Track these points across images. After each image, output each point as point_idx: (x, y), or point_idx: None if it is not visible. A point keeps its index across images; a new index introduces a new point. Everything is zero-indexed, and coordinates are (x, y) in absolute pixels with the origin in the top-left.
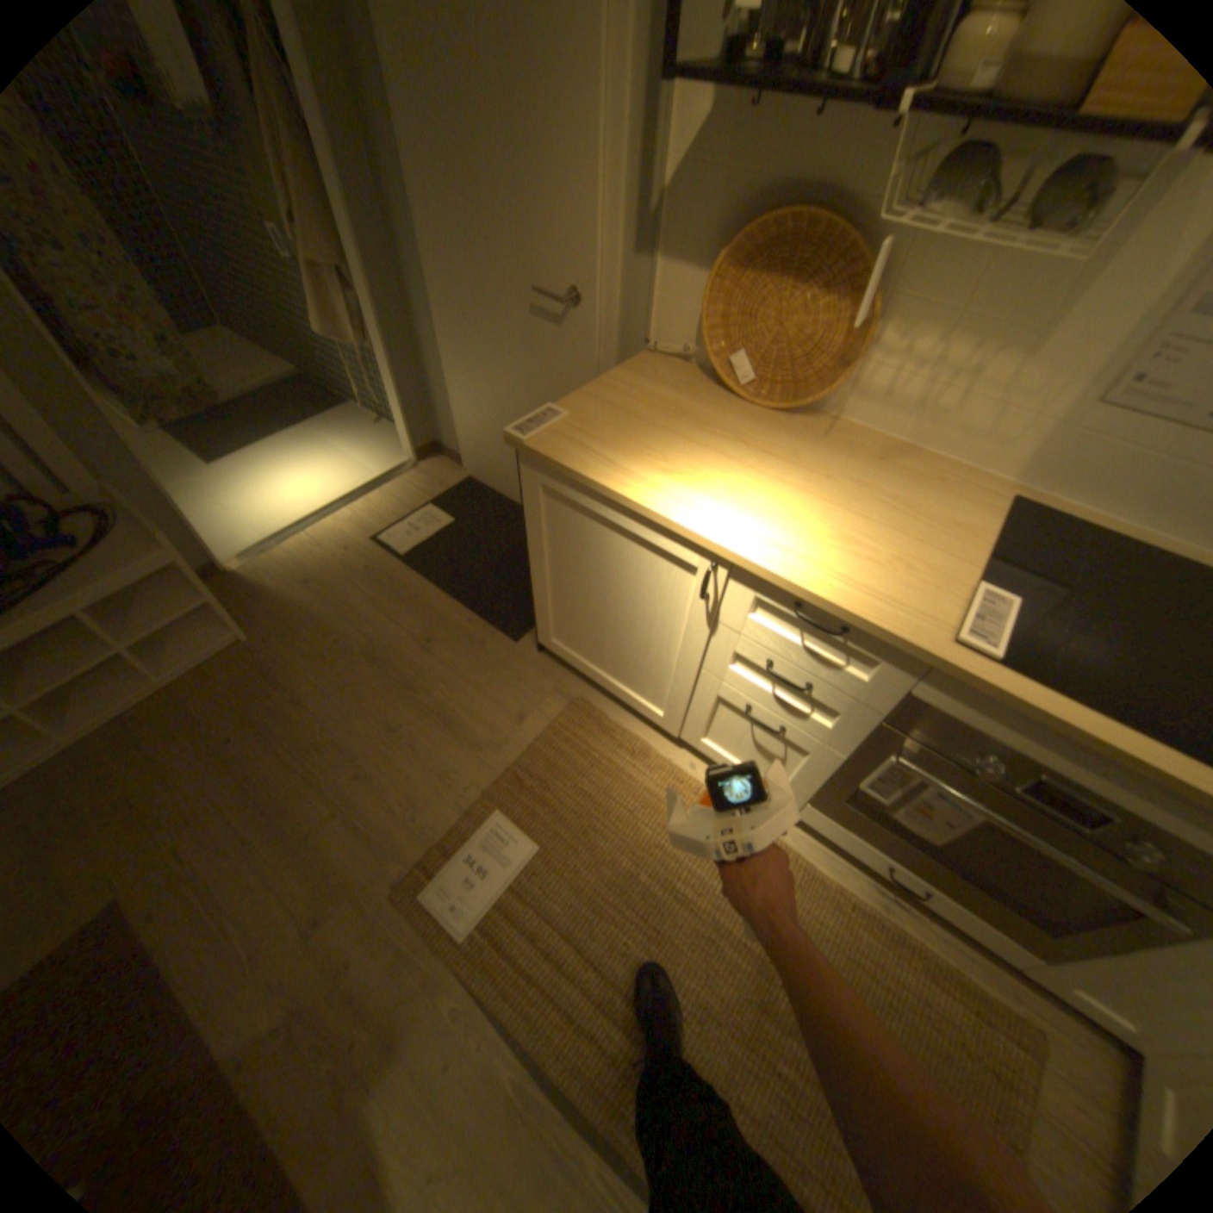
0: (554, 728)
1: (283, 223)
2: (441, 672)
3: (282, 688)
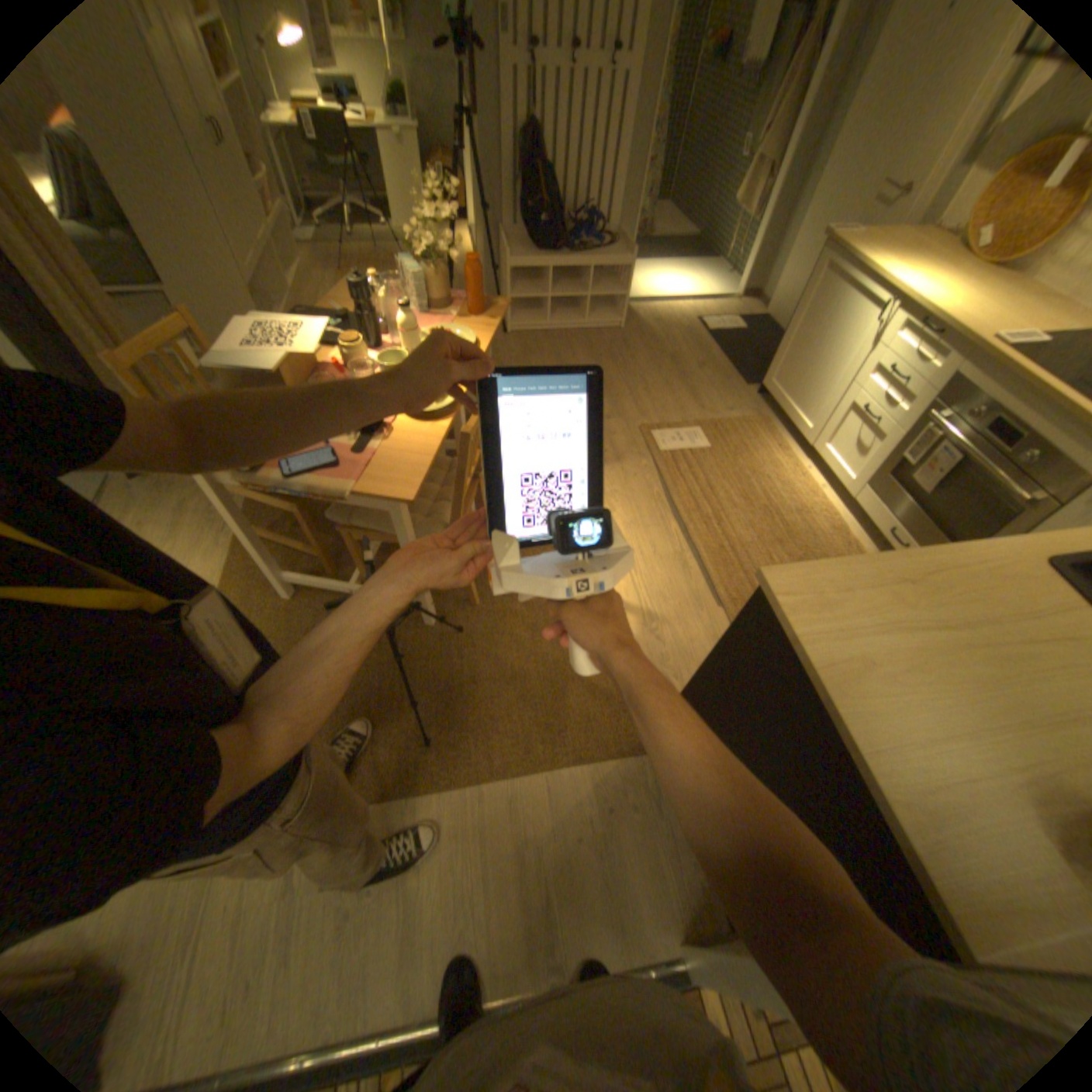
0: (743, 419)
1: (759, 133)
2: (700, 378)
3: (627, 351)
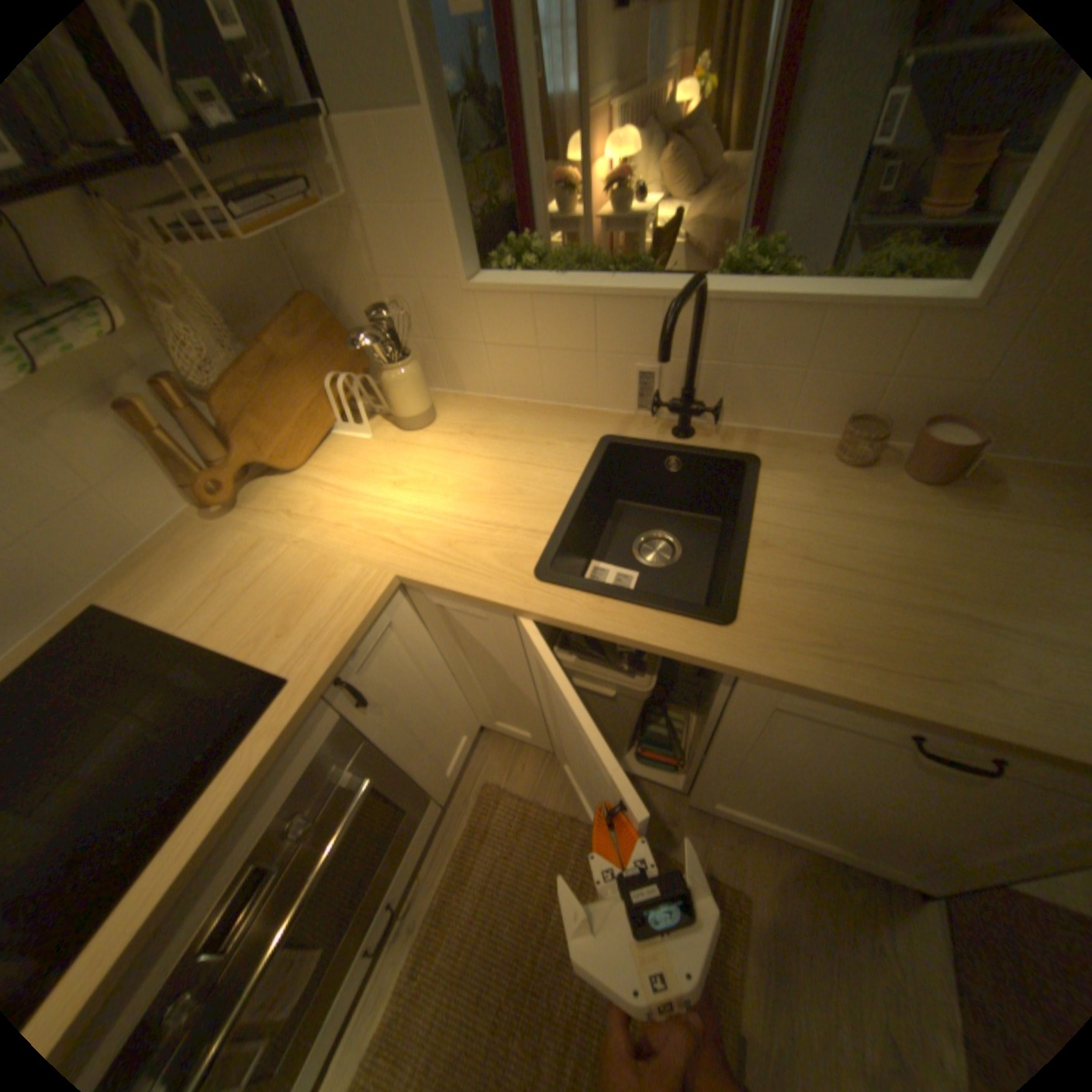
0: None
1: None
2: None
3: None
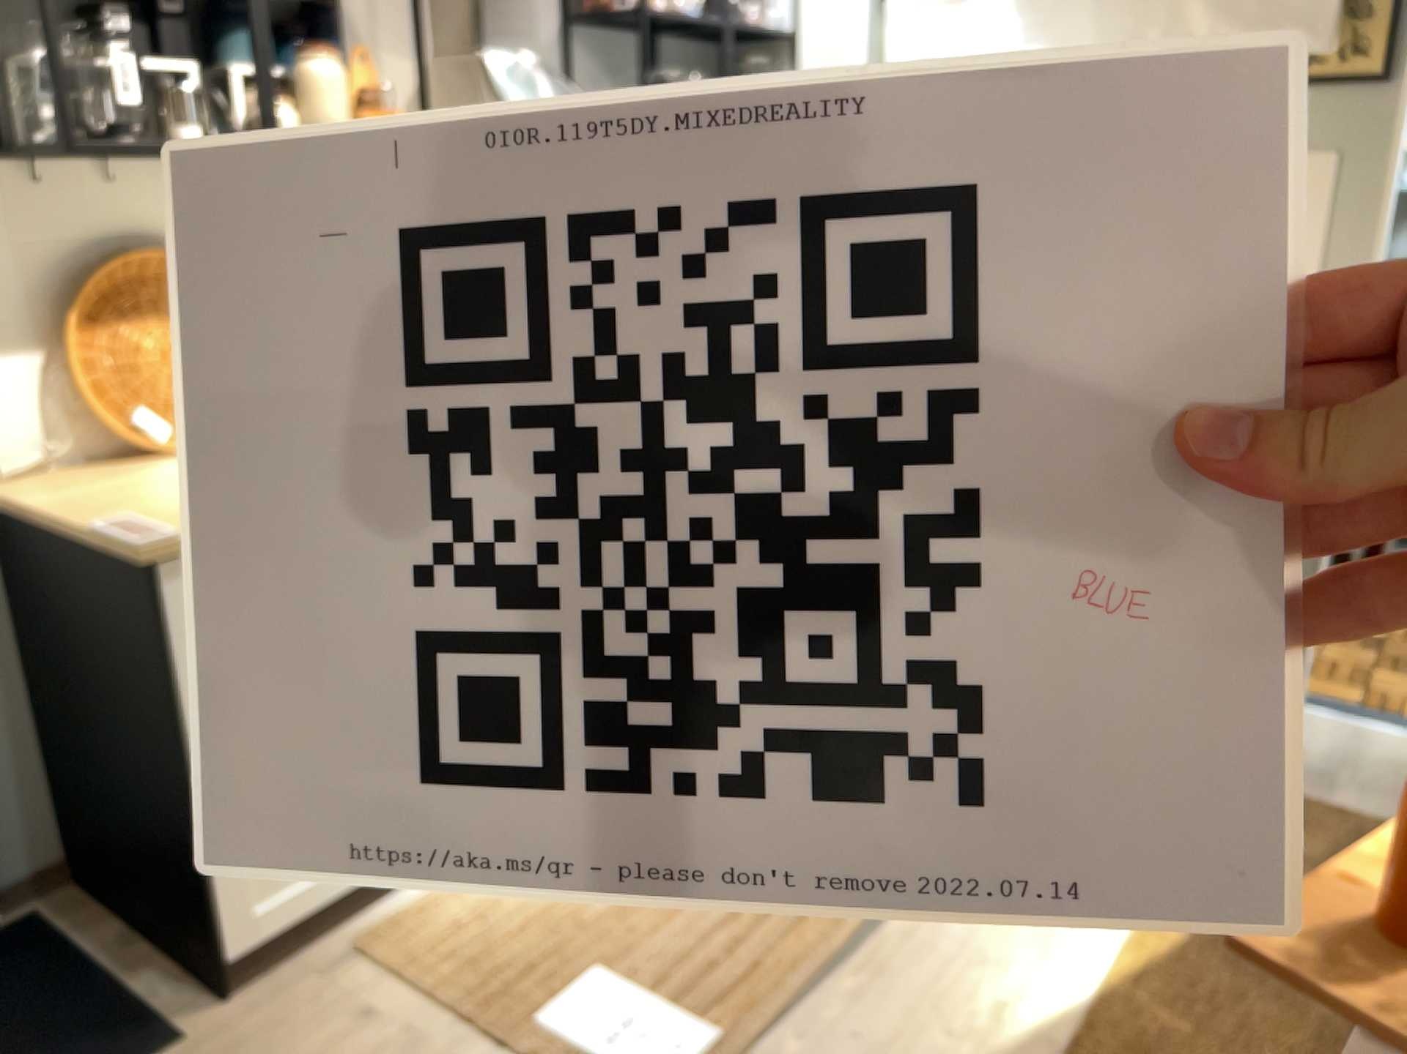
0: (404, 967)
1: None
2: None
3: None
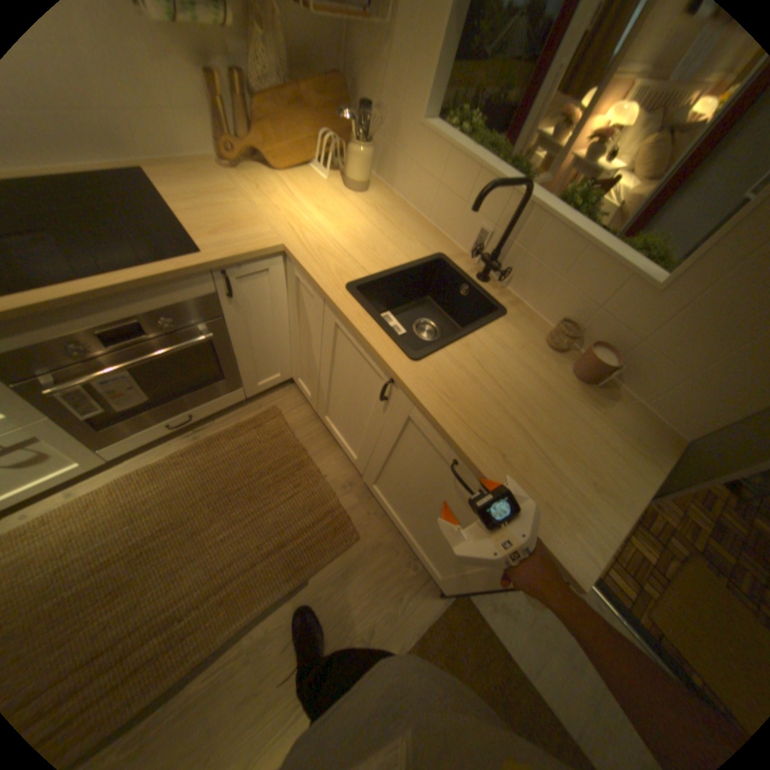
0: None
1: None
2: None
3: None
